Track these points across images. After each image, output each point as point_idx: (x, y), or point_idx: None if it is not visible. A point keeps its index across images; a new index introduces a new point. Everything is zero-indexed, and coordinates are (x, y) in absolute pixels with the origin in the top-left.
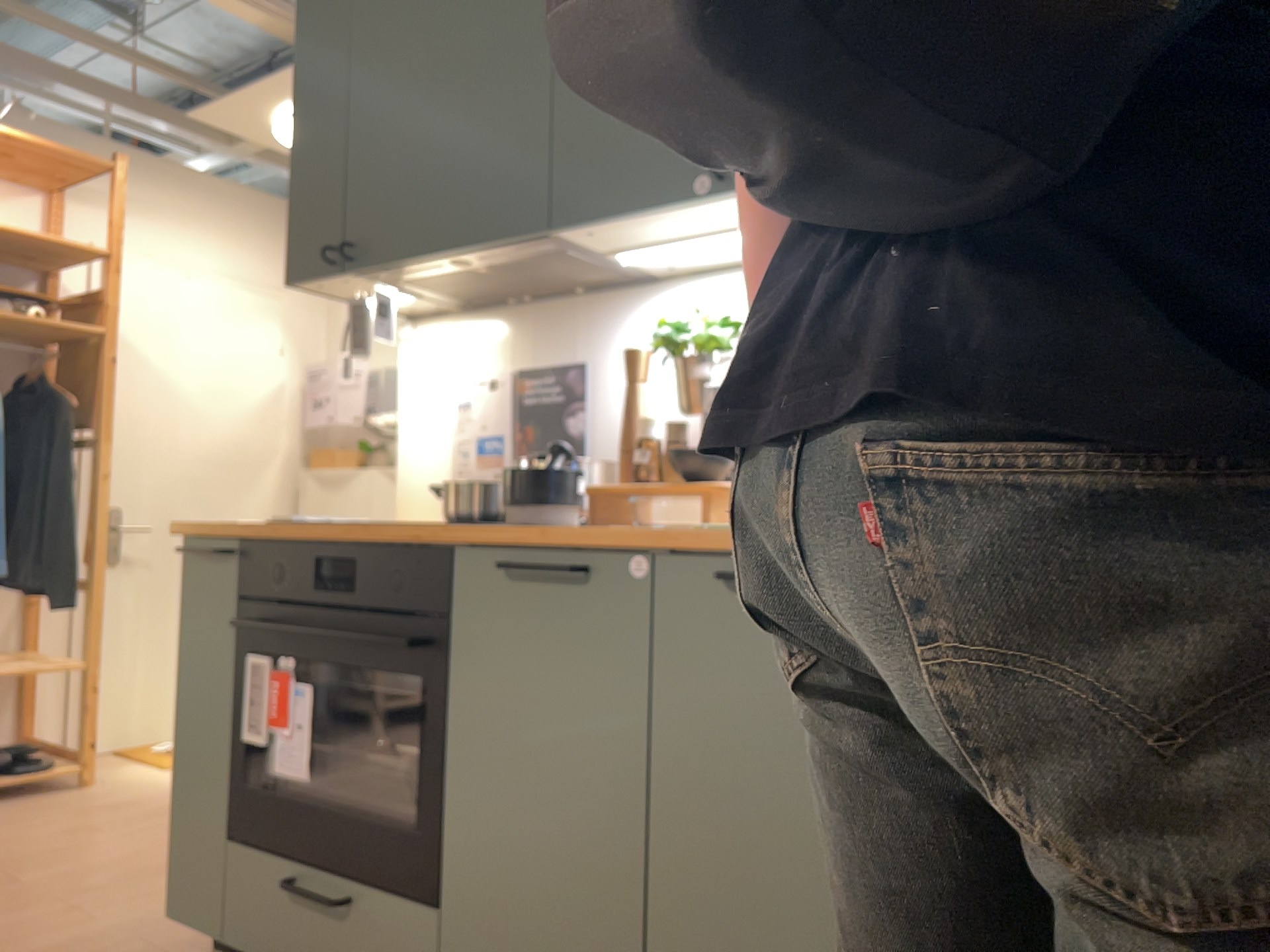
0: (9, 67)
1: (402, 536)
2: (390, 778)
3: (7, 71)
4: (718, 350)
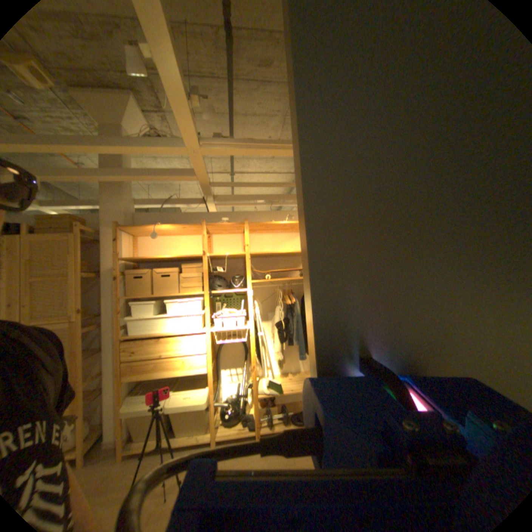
0: (291, 199)
1: None
2: None
3: (291, 200)
4: None
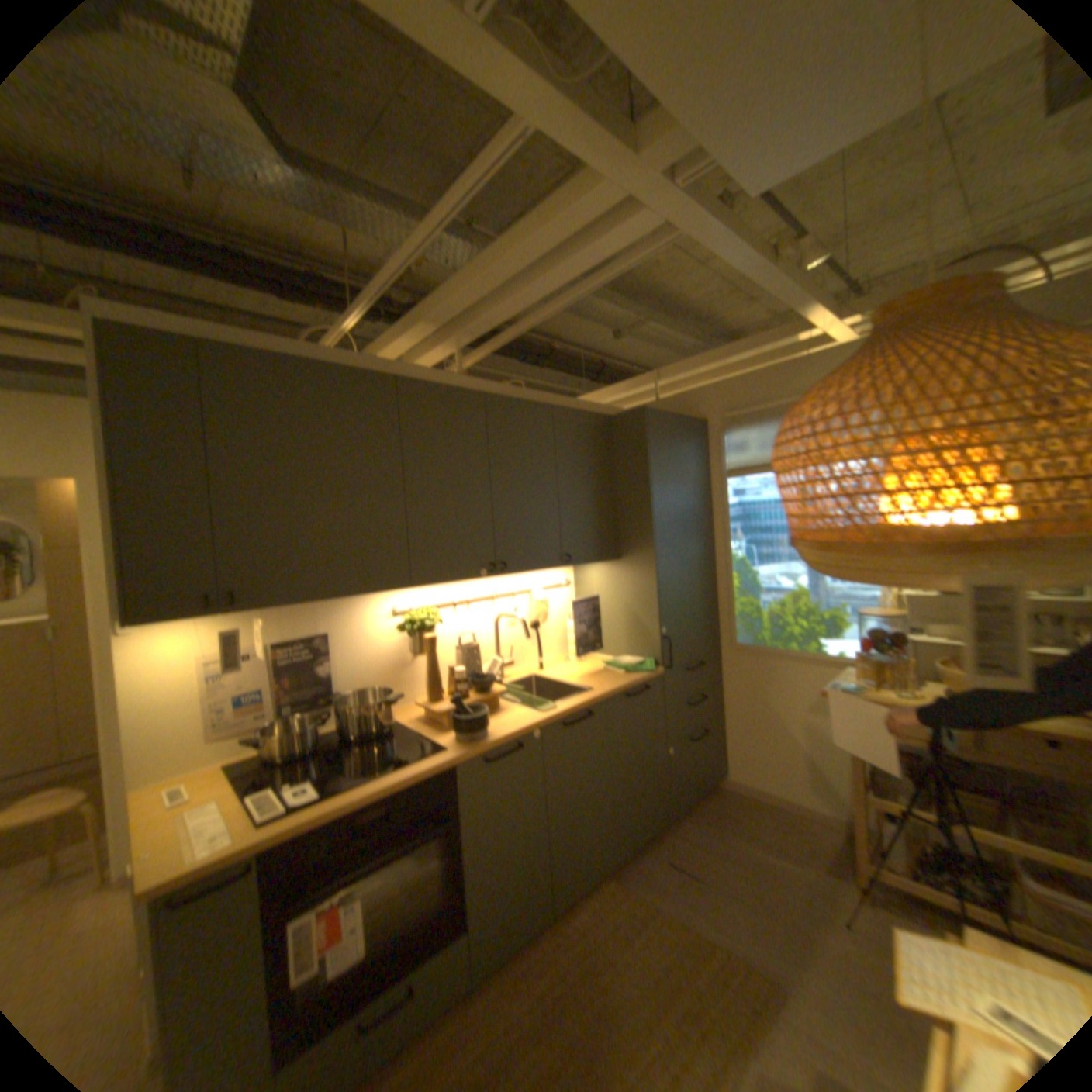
0: None
1: (417, 777)
2: (407, 910)
3: None
4: (430, 627)
